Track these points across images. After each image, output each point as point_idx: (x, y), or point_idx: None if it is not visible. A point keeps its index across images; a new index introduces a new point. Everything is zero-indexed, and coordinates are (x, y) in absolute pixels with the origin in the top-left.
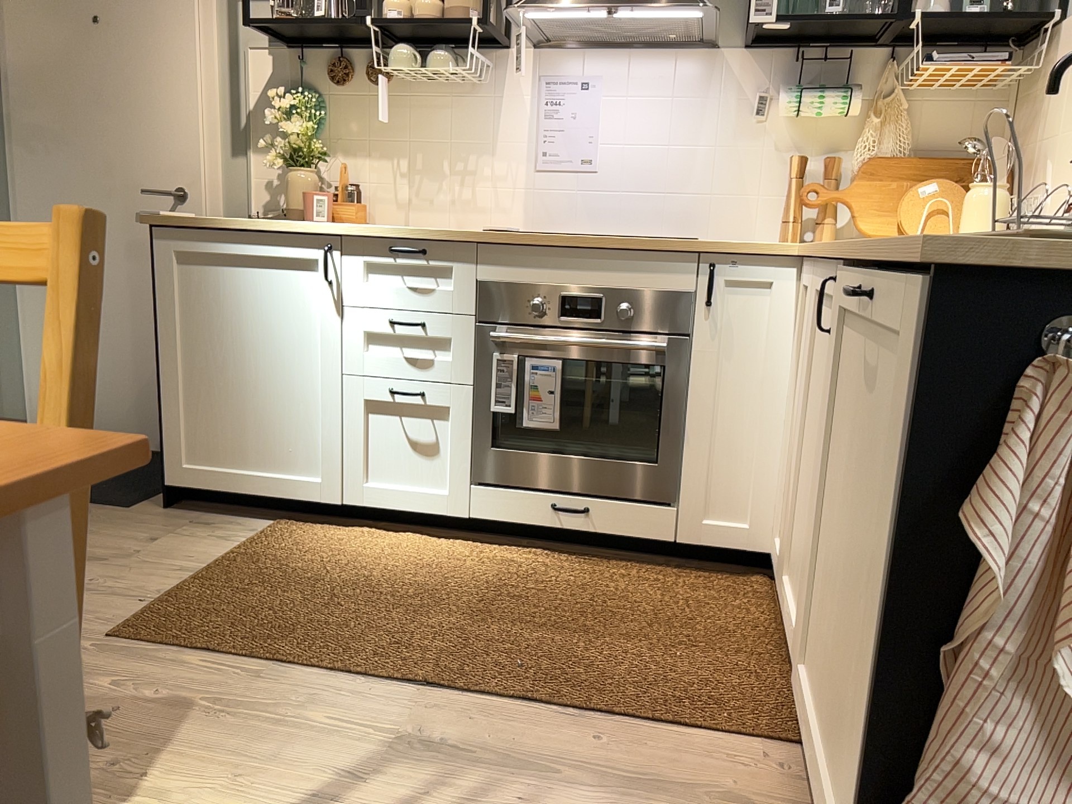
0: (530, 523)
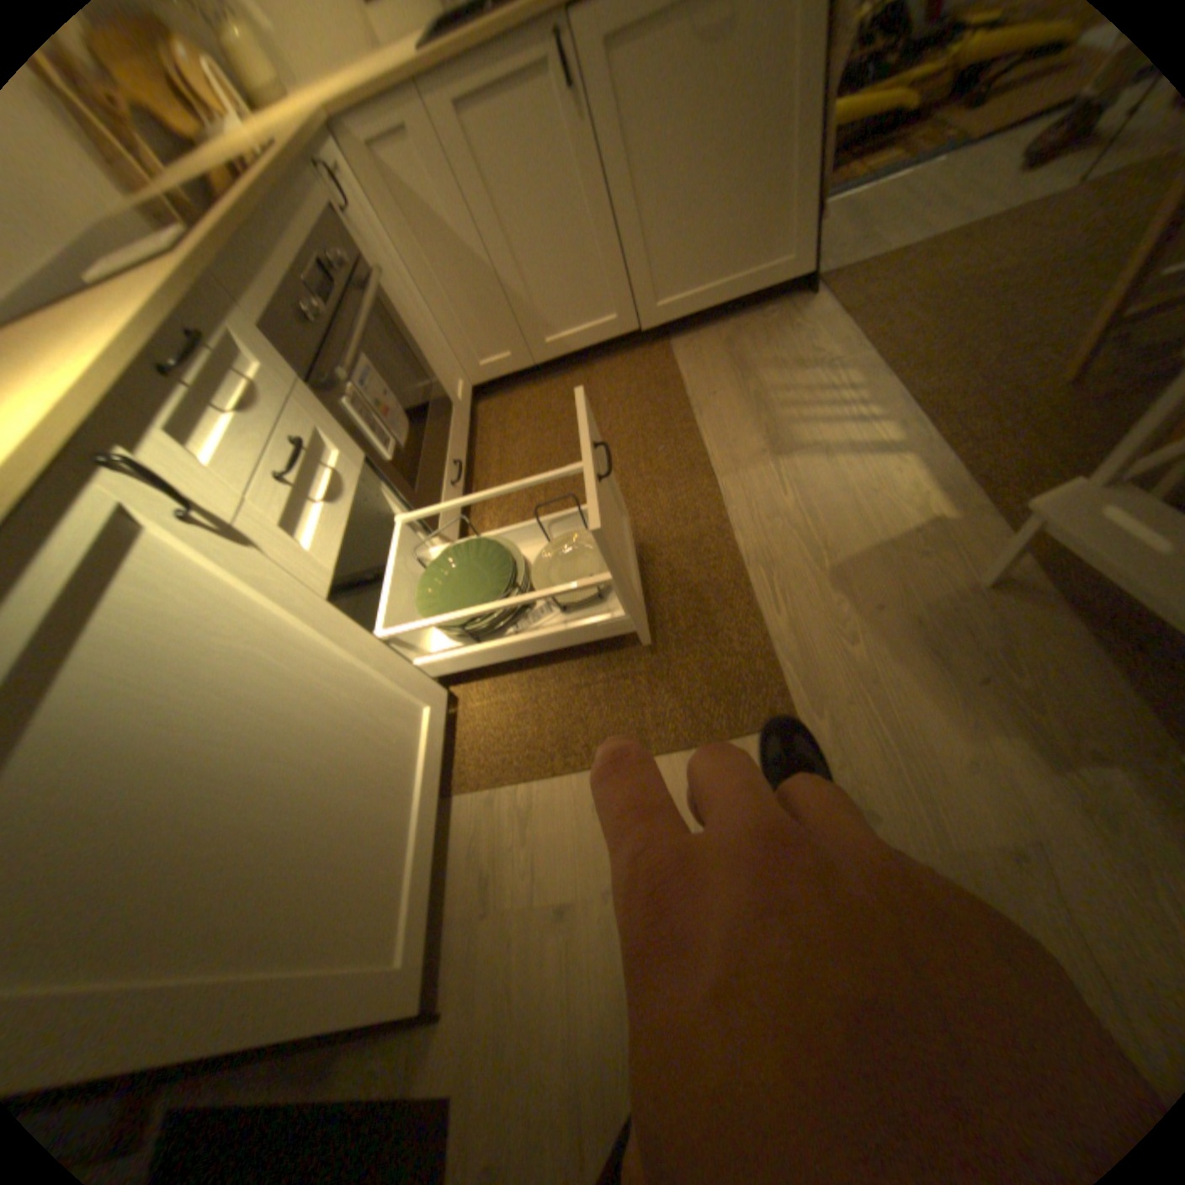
0: (459, 513)
